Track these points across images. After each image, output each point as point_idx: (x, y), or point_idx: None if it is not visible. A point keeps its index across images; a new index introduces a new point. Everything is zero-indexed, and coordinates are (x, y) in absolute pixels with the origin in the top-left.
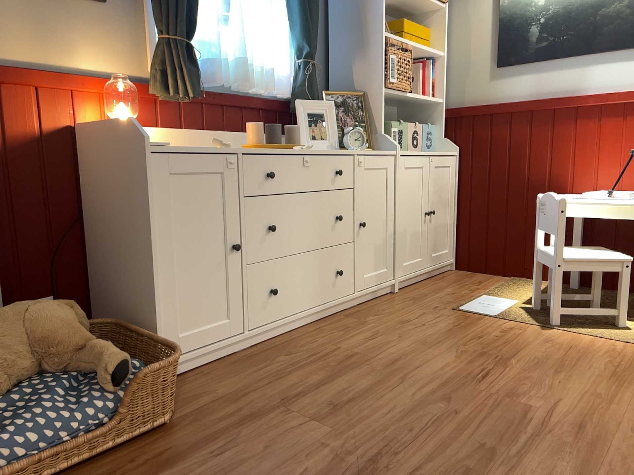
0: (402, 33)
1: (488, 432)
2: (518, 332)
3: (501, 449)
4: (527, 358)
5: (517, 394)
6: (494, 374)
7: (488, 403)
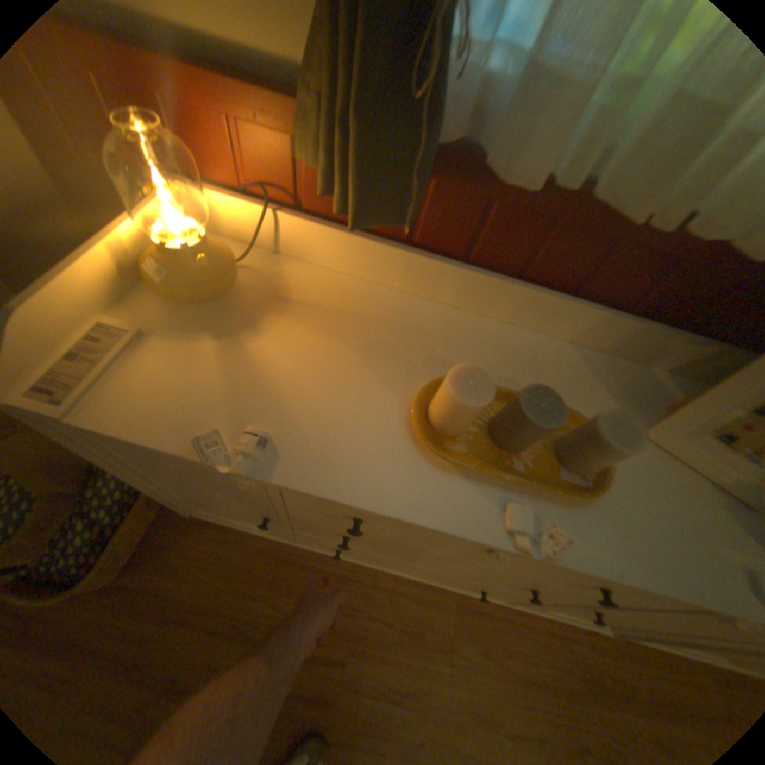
0: None
1: None
2: None
3: None
4: None
5: None
6: None
7: None
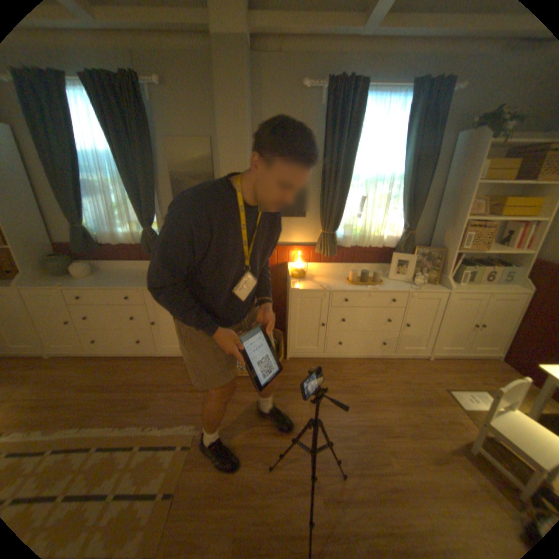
0: (503, 207)
1: (356, 459)
2: (461, 431)
3: (350, 468)
4: (436, 447)
5: (395, 457)
6: (402, 441)
7: (376, 450)
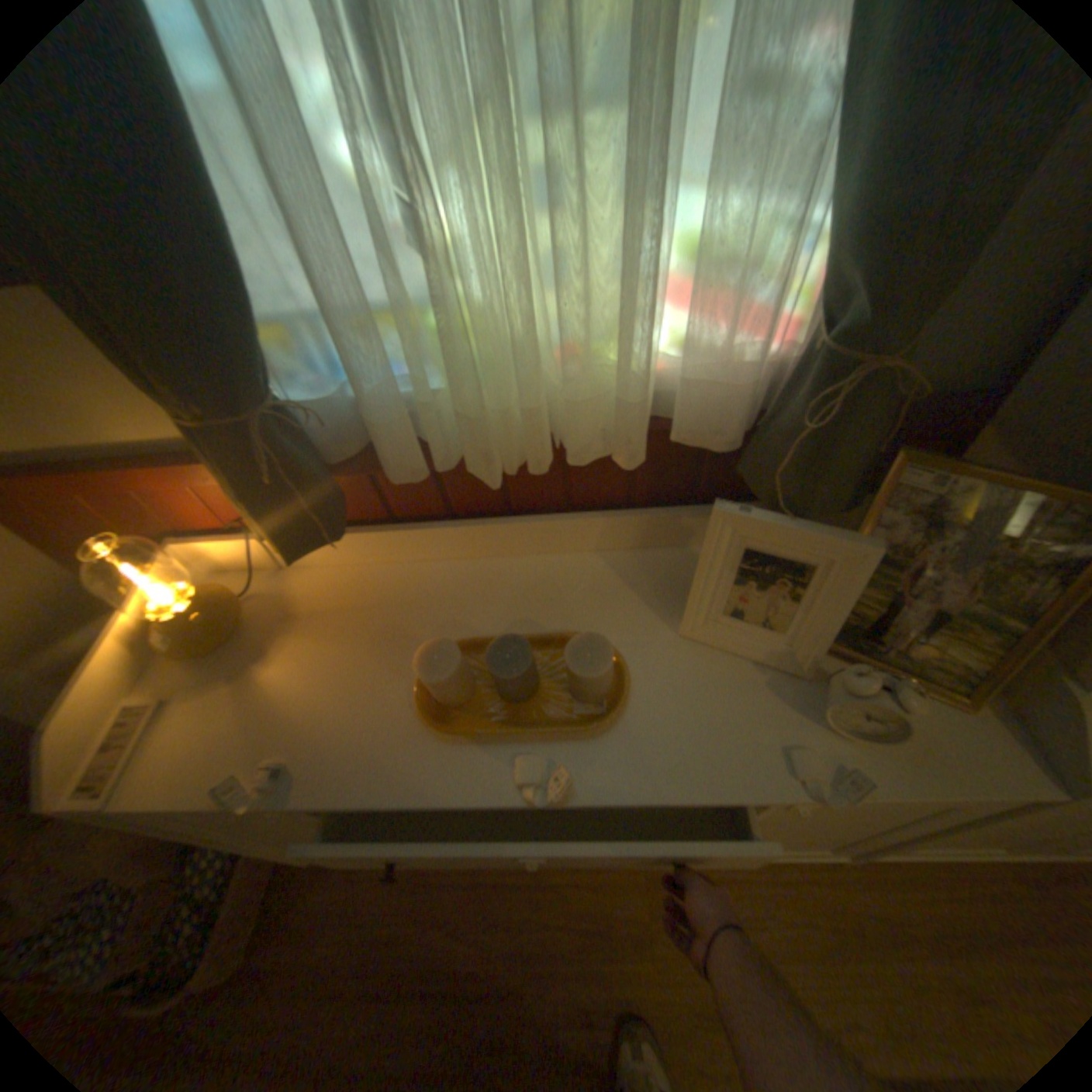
0: None
1: None
2: None
3: None
4: None
5: None
6: None
7: None
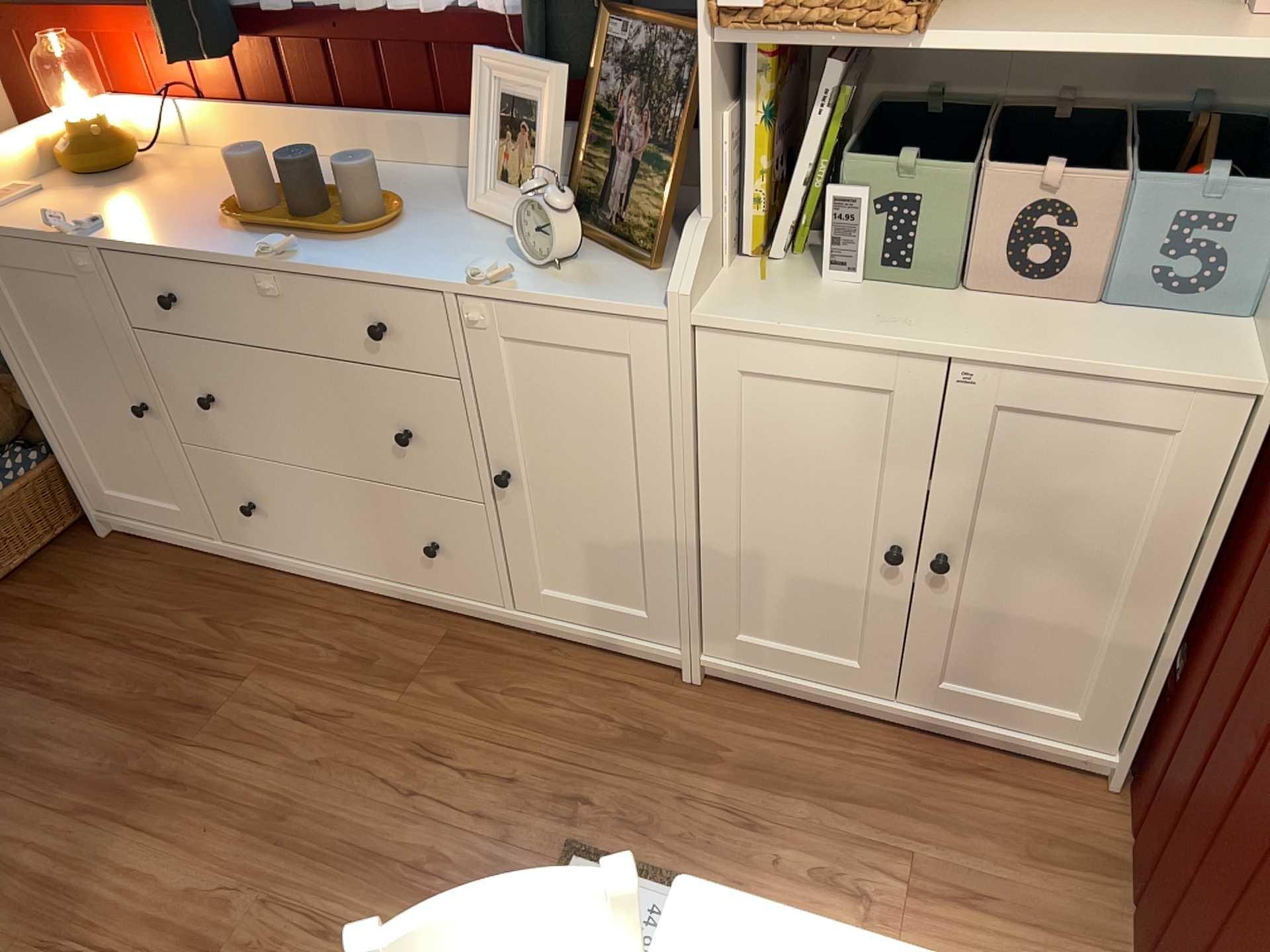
0: None
1: None
2: None
3: None
4: None
5: None
6: None
7: None
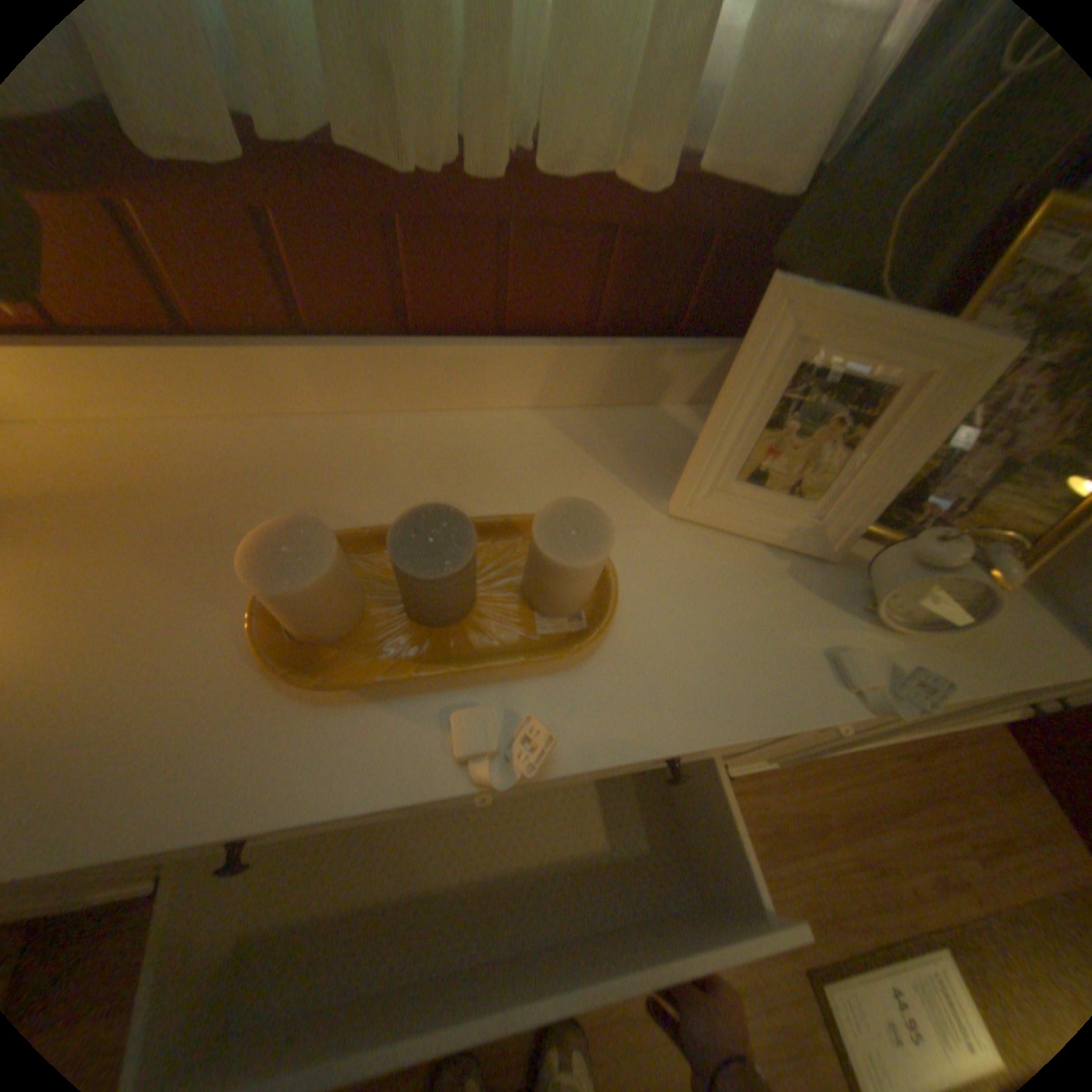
0: None
1: None
2: None
3: None
4: None
5: None
6: None
7: None
